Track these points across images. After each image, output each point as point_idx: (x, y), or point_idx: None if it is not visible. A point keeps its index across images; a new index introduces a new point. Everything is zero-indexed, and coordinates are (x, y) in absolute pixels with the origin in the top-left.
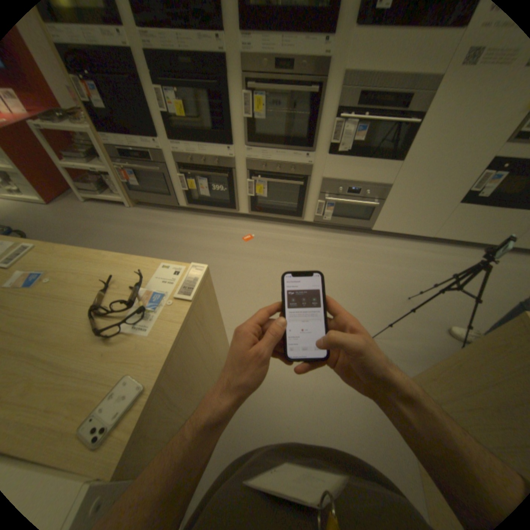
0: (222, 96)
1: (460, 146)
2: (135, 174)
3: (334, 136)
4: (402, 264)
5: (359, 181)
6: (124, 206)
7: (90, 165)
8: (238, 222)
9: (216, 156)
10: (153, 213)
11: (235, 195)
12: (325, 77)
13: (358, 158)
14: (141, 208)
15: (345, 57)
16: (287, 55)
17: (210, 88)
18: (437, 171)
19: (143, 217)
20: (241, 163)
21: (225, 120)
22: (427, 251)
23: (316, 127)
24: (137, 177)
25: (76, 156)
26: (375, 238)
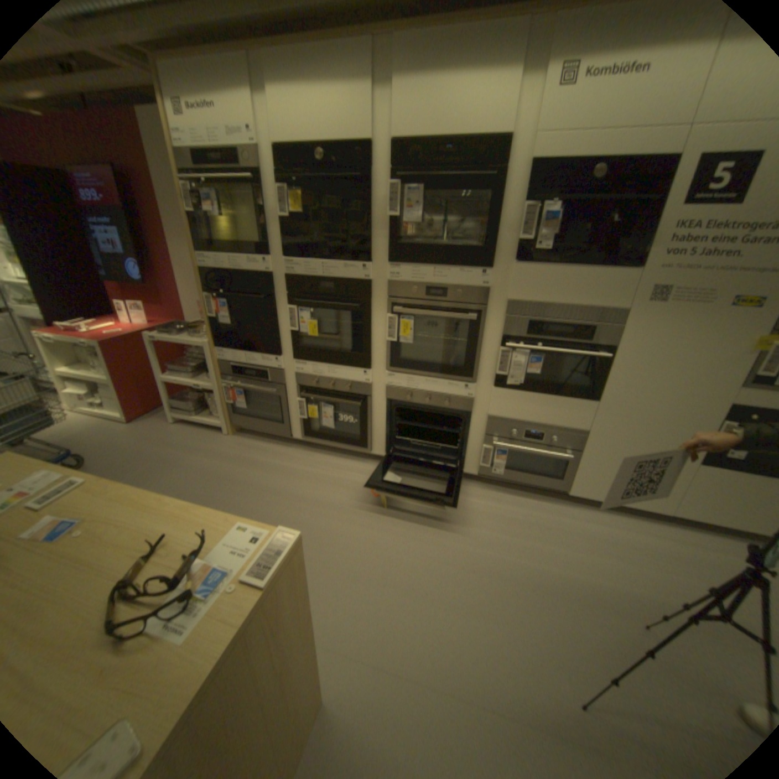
0: (364, 318)
1: (676, 387)
2: (246, 395)
3: (500, 366)
4: (627, 558)
5: (541, 423)
6: (221, 432)
7: (196, 380)
8: (369, 467)
9: (350, 381)
10: (257, 445)
11: (369, 429)
12: (484, 305)
13: (535, 393)
14: (243, 437)
15: (507, 288)
16: (439, 284)
17: (351, 310)
18: (652, 418)
19: (243, 448)
20: (380, 390)
21: (364, 342)
22: (668, 540)
23: (476, 355)
24: (248, 398)
25: (184, 370)
26: (577, 509)
